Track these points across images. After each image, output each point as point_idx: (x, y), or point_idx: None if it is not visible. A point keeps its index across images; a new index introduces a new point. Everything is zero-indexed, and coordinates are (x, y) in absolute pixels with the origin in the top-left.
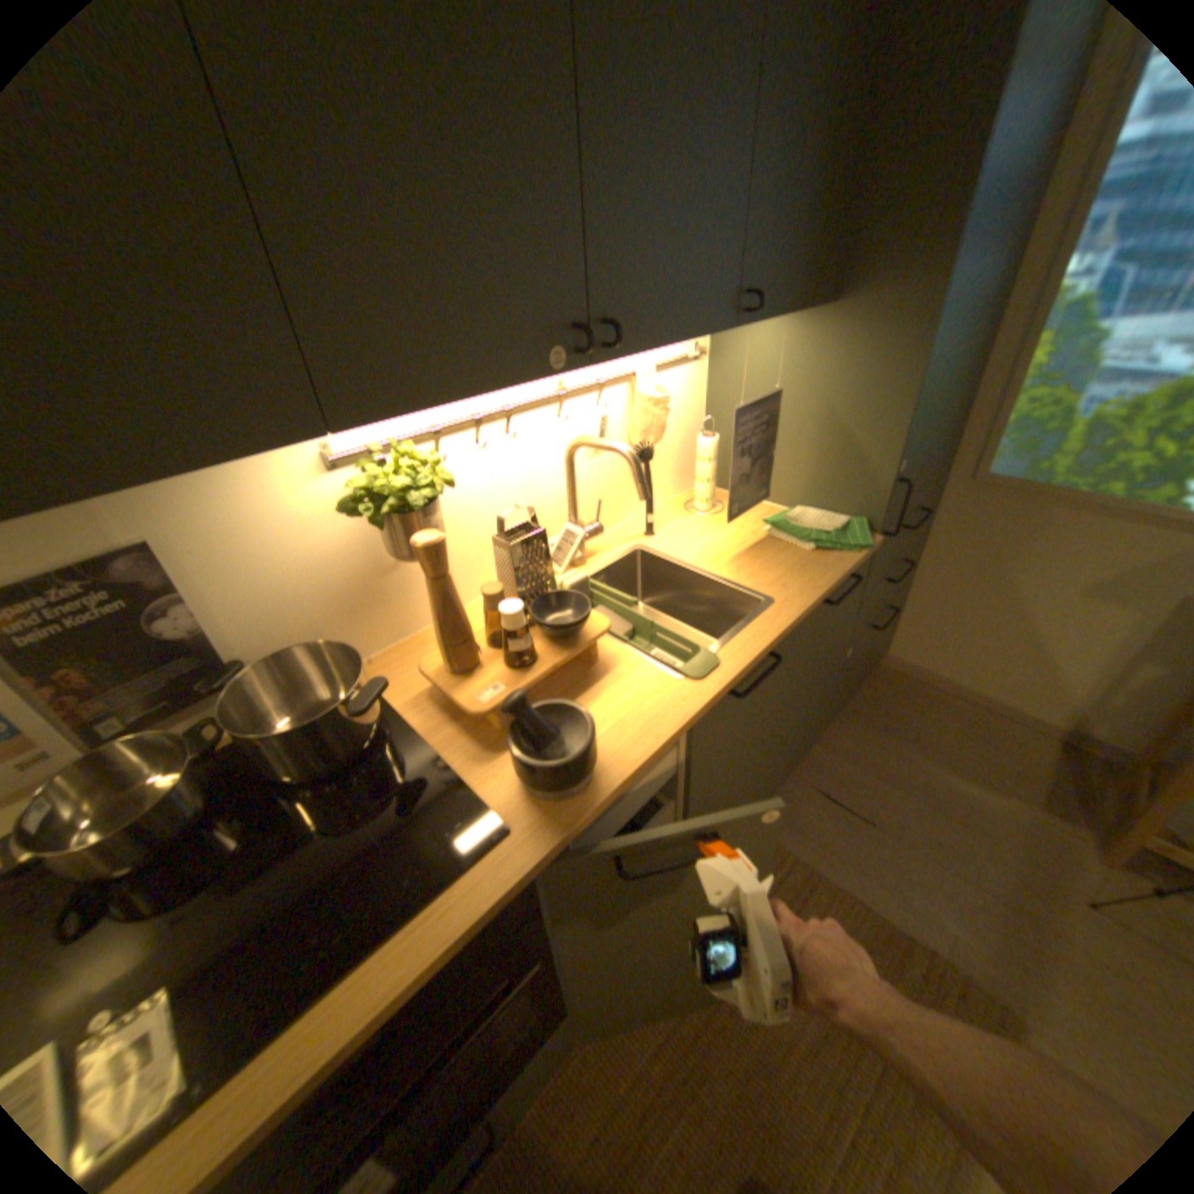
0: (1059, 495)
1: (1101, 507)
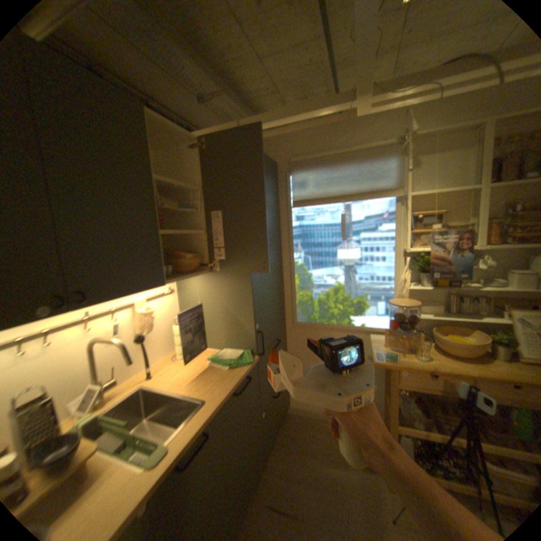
0: (320, 327)
1: (332, 329)
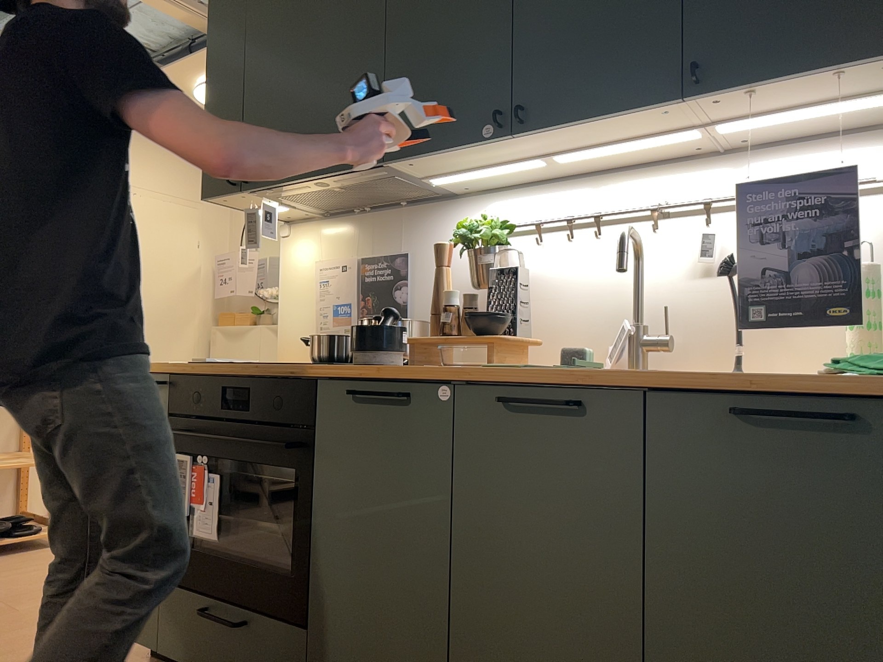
0: None
1: None
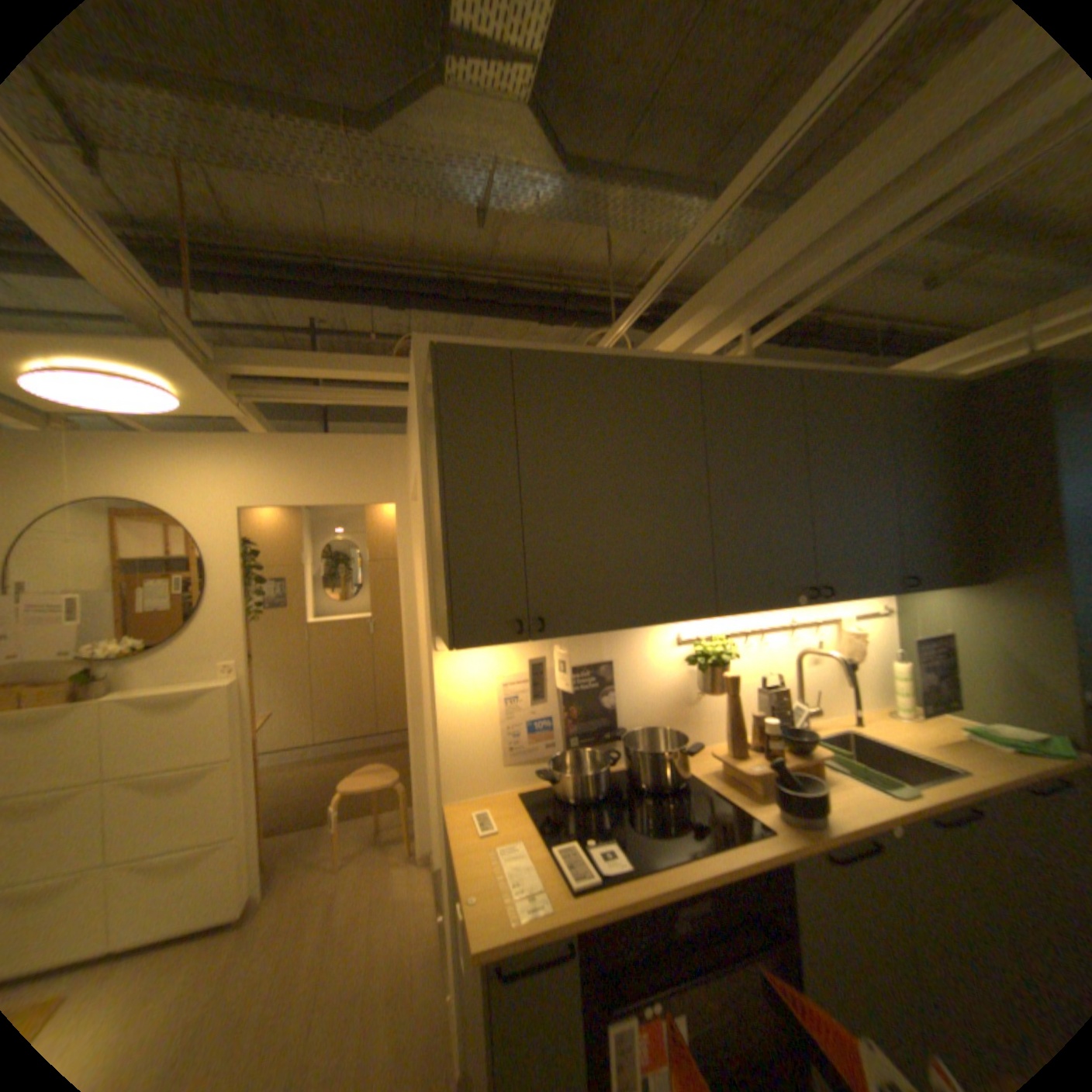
0: None
1: None
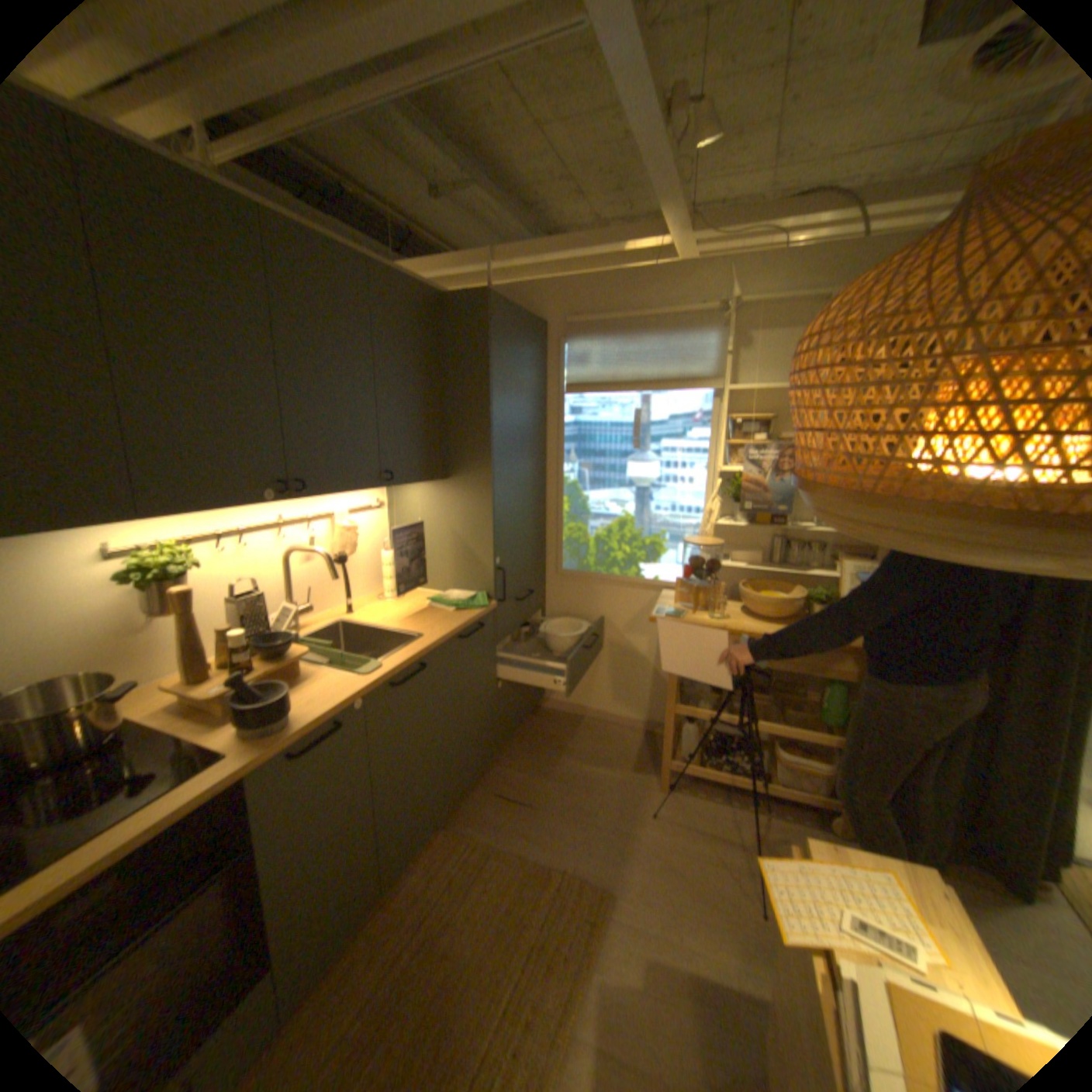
0: (595, 578)
1: (613, 582)
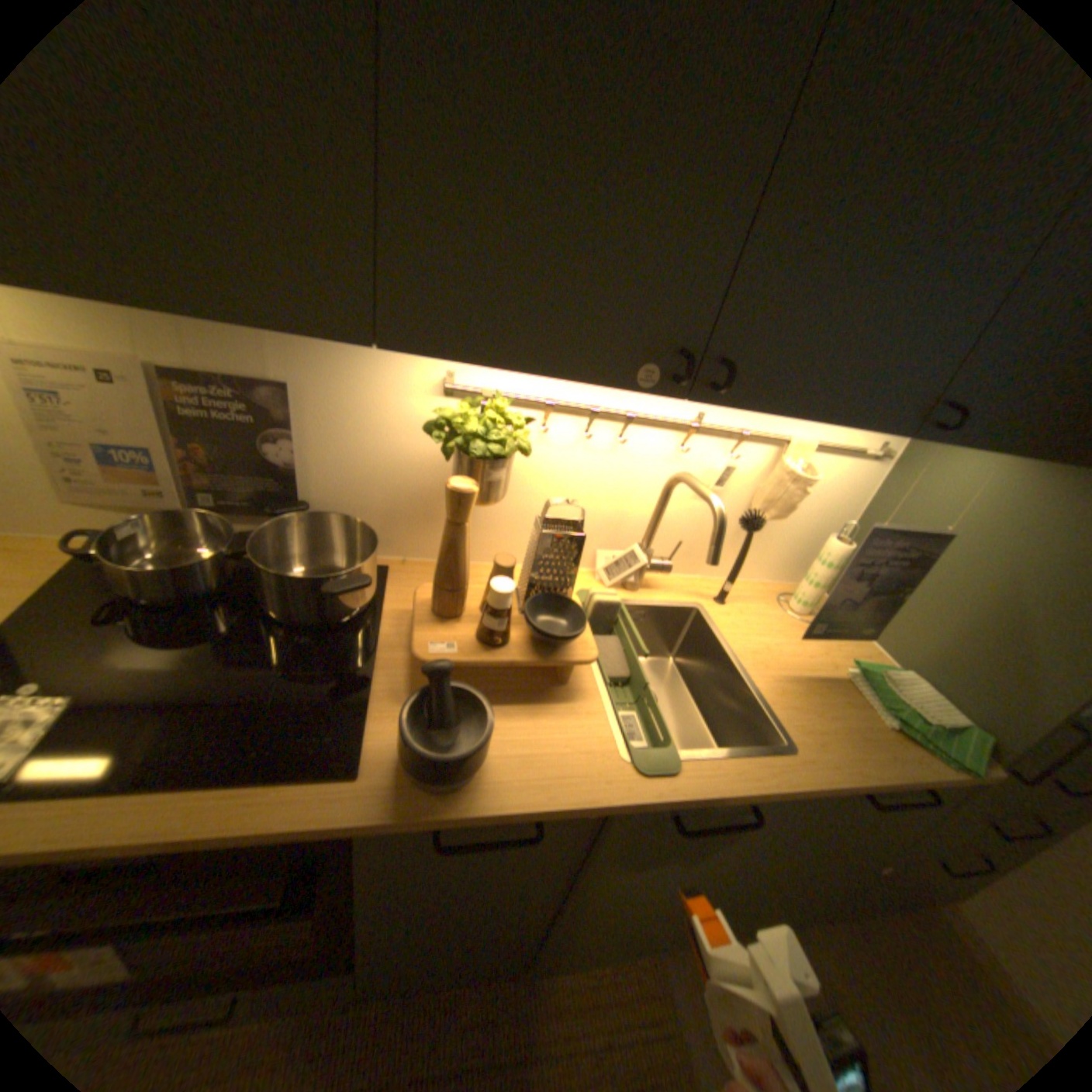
0: None
1: None
